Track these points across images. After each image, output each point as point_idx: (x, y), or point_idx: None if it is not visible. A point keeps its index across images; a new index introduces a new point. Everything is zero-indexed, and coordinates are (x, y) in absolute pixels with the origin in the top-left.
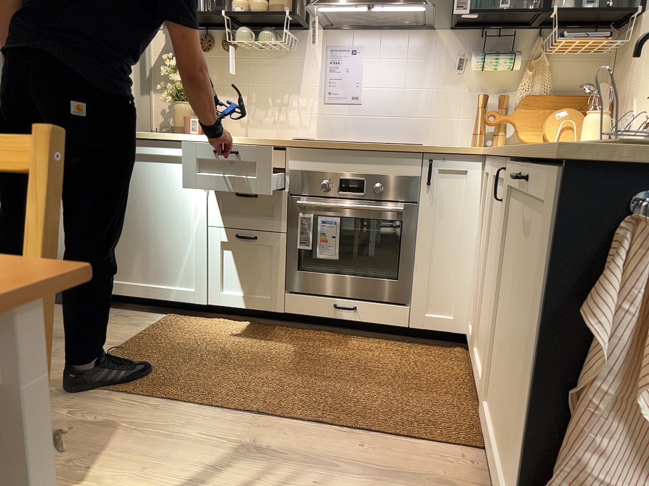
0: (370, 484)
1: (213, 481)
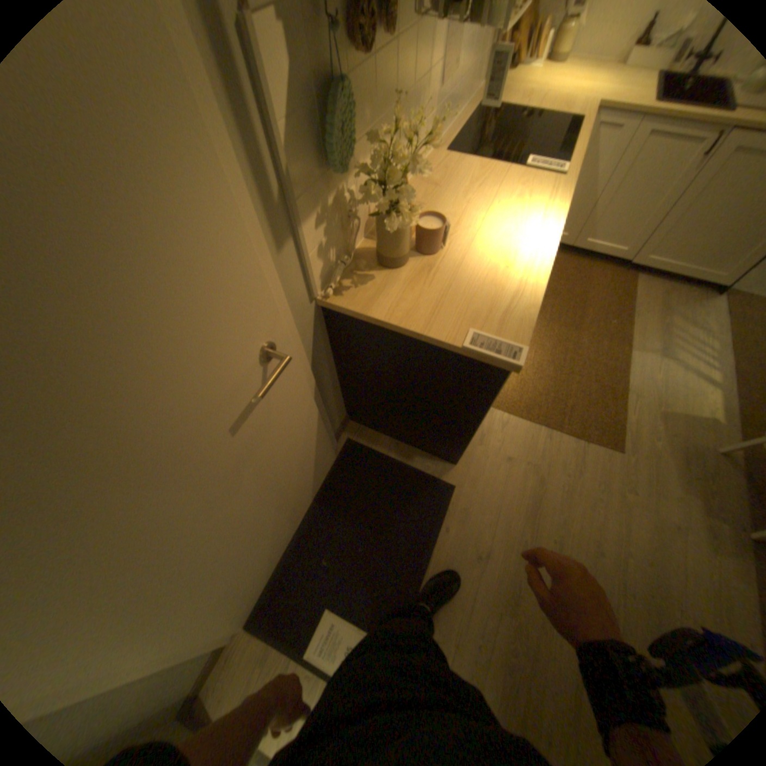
0: (677, 314)
1: (696, 368)
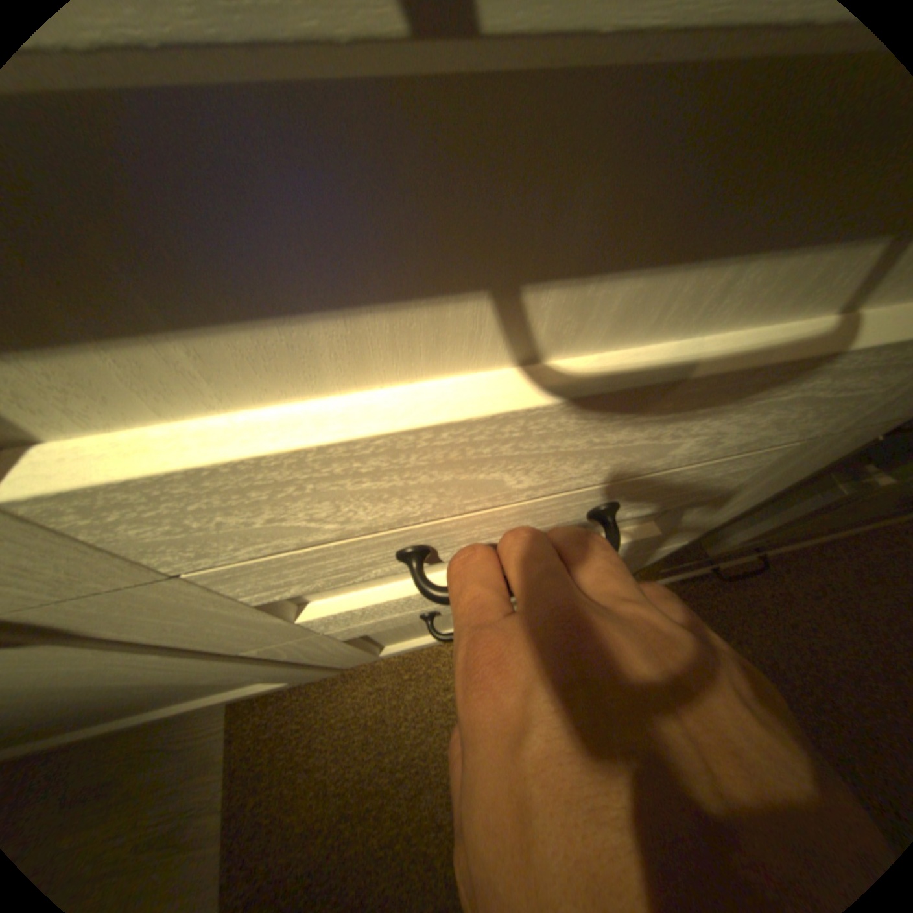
0: None
1: None
